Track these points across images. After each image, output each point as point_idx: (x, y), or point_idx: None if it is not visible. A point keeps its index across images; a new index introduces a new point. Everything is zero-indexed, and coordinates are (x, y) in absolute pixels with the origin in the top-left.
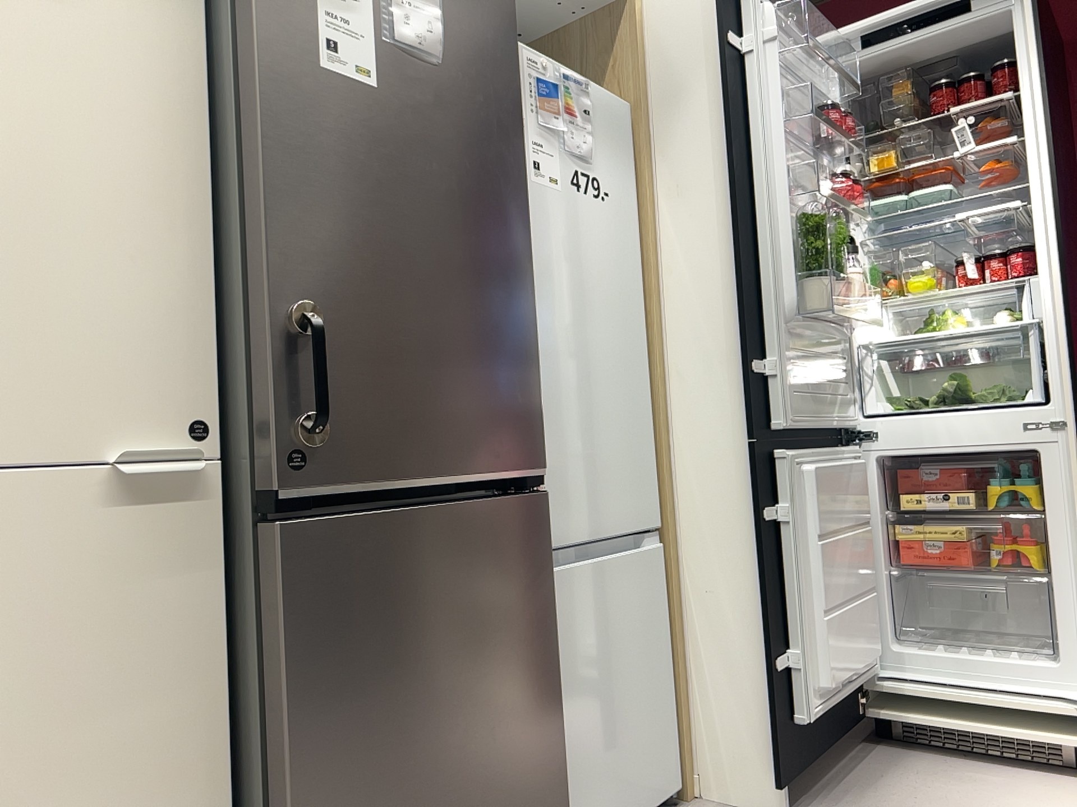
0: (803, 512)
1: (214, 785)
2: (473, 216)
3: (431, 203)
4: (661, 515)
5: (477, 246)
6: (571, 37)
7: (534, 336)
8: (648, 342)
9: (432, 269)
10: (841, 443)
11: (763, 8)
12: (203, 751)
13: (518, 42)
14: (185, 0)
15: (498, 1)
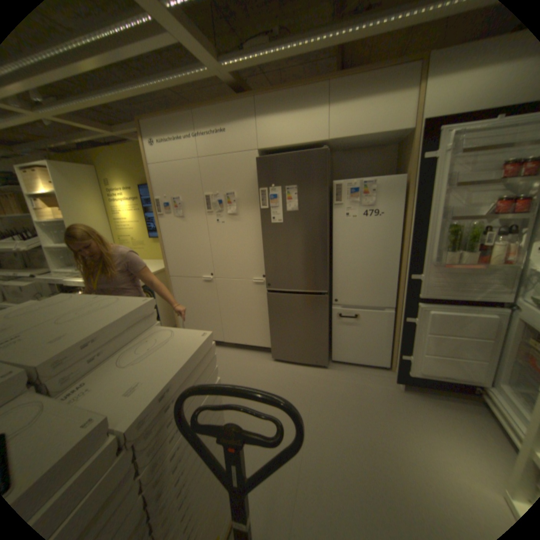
0: (426, 324)
1: (268, 319)
2: (307, 241)
3: (295, 241)
4: (397, 304)
5: (308, 247)
6: (408, 140)
7: (326, 264)
8: (402, 255)
9: (295, 254)
10: (498, 307)
11: (451, 134)
12: (266, 314)
13: (344, 180)
14: (259, 212)
15: (320, 185)
